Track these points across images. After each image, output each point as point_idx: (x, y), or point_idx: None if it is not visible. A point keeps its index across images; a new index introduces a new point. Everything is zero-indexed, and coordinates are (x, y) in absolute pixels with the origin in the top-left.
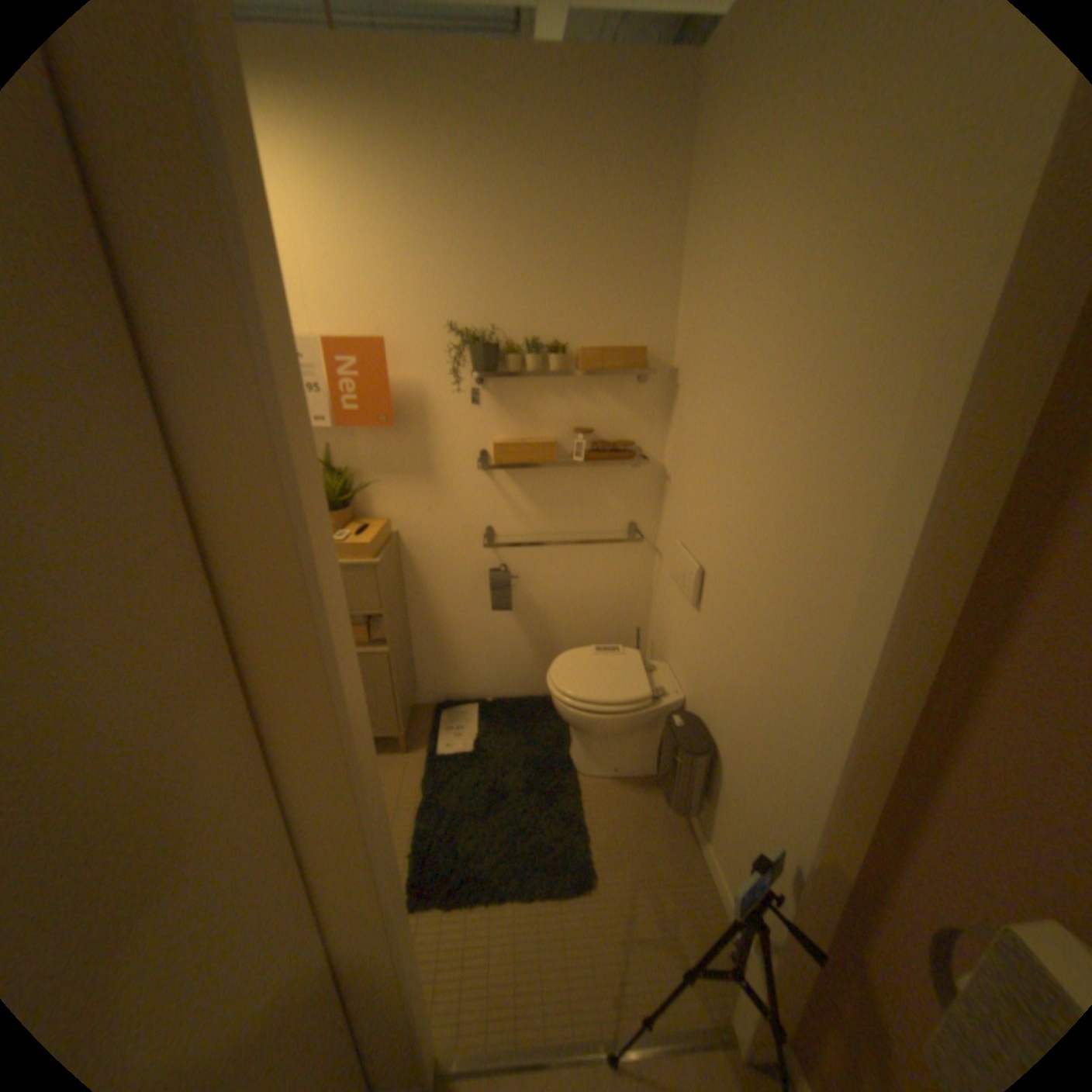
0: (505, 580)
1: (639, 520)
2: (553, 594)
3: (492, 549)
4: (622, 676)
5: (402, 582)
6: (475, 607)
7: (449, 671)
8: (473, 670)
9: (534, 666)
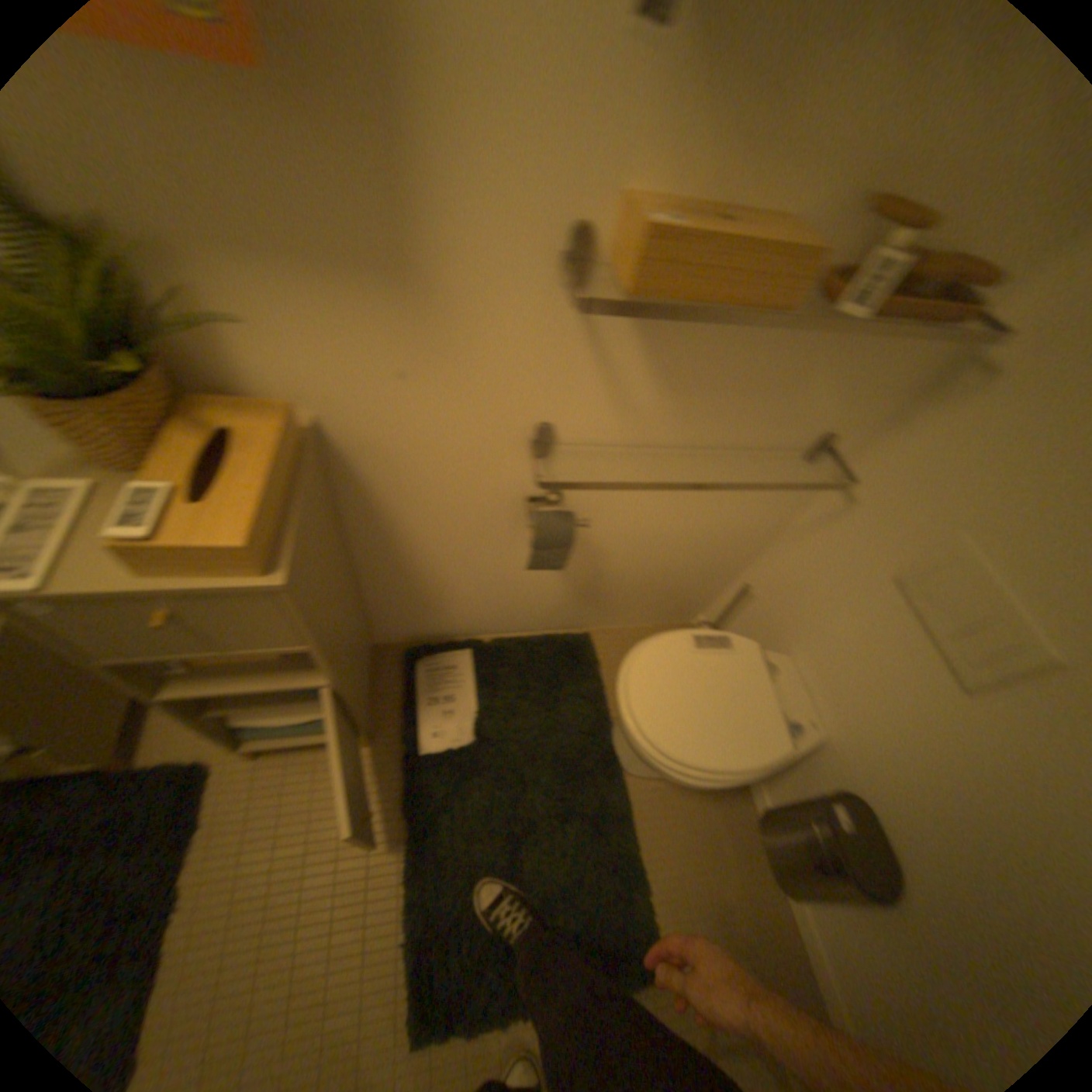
0: (568, 534)
1: (851, 428)
2: (632, 530)
3: (544, 461)
4: (748, 708)
5: (342, 511)
6: (489, 544)
7: (430, 613)
8: (471, 611)
9: (564, 605)
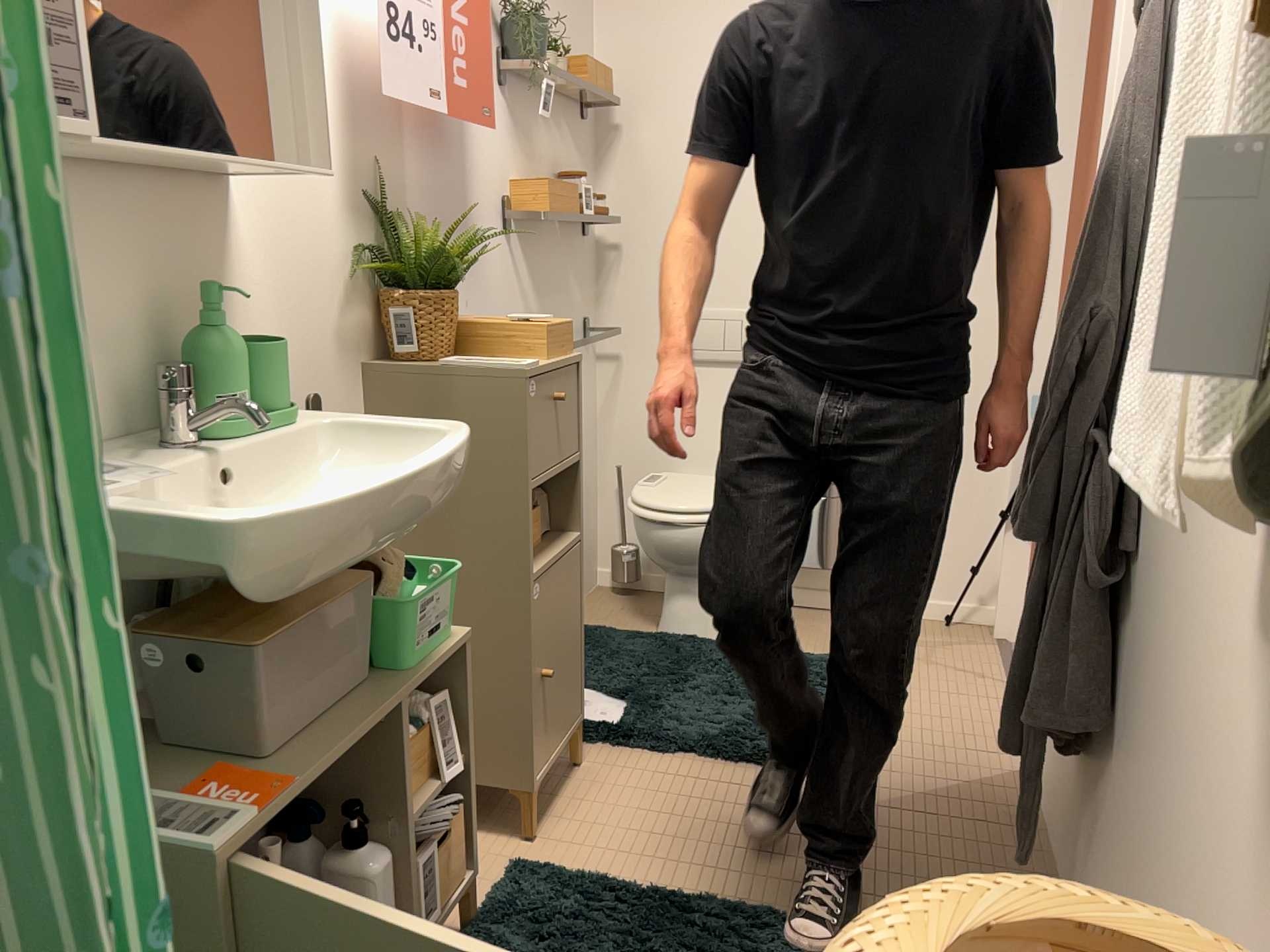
0: None
1: (590, 321)
2: None
3: None
4: (710, 486)
5: None
6: None
7: None
8: None
9: None
